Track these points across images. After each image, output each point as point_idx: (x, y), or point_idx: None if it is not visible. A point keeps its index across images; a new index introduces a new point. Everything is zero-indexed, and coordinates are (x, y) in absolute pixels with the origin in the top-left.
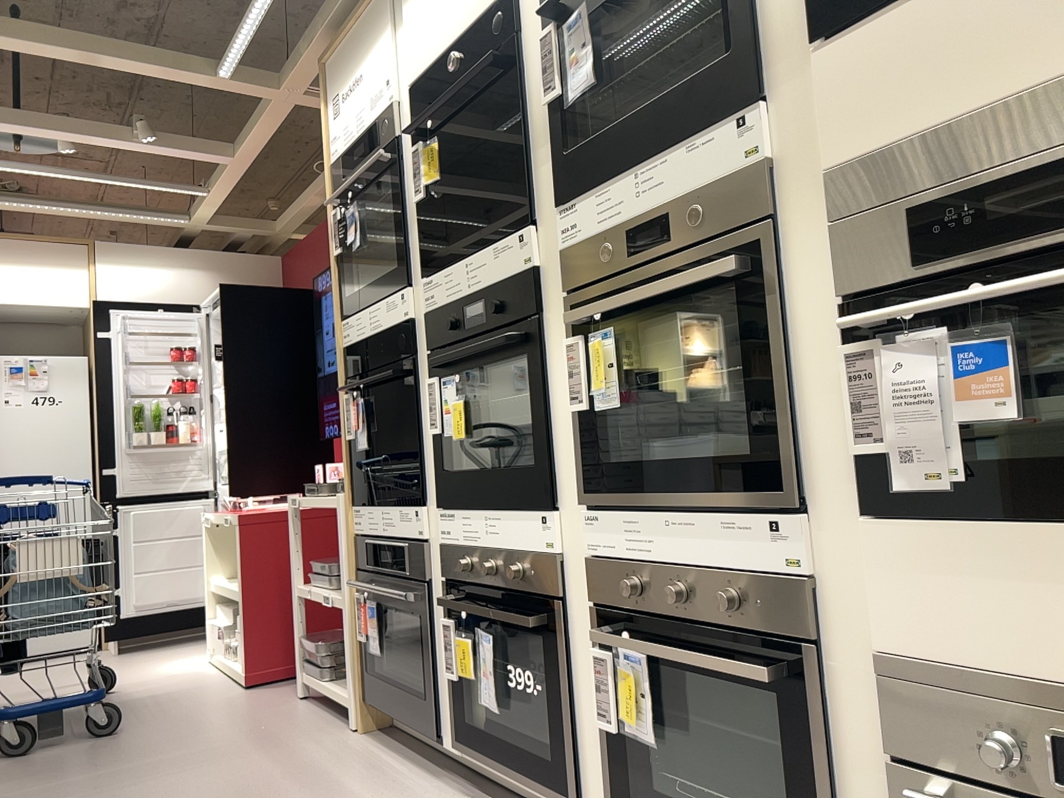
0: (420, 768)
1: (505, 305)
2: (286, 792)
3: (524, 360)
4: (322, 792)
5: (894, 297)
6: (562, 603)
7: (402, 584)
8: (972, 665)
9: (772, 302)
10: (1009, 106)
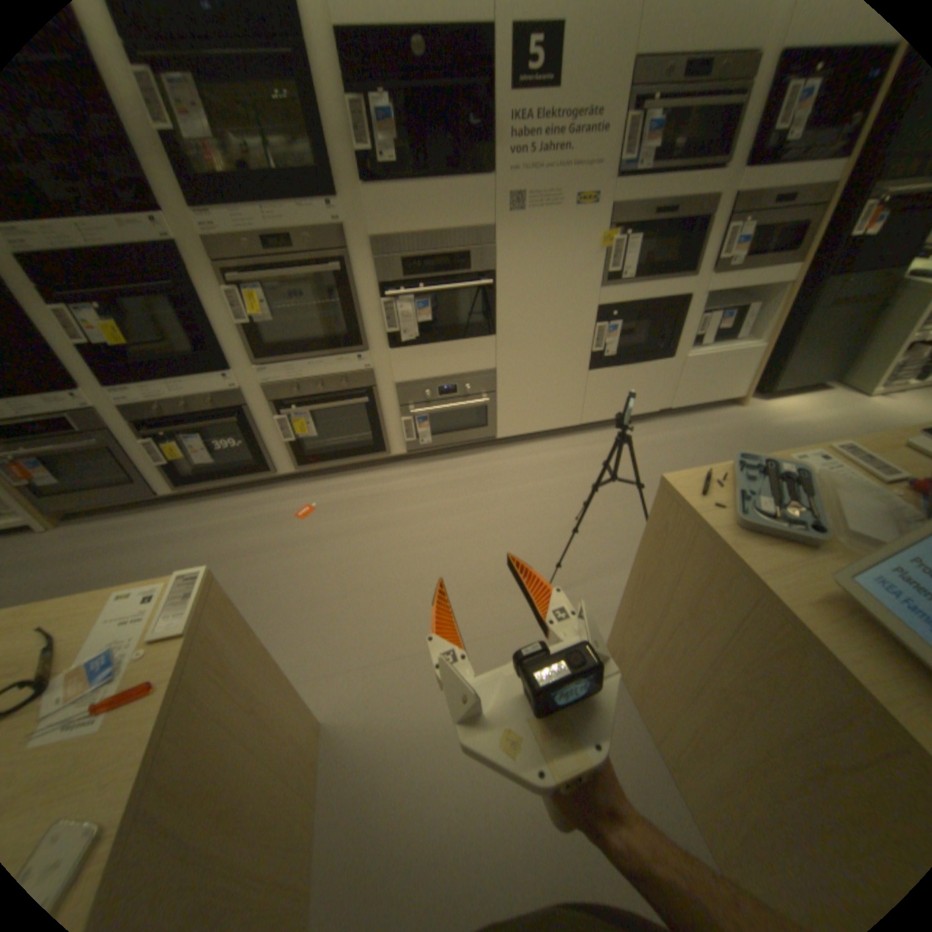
0: (137, 515)
1: (140, 263)
2: (82, 569)
3: (163, 295)
4: (106, 554)
5: (389, 284)
6: (242, 408)
7: (68, 439)
8: (417, 380)
9: (349, 284)
10: (424, 233)
